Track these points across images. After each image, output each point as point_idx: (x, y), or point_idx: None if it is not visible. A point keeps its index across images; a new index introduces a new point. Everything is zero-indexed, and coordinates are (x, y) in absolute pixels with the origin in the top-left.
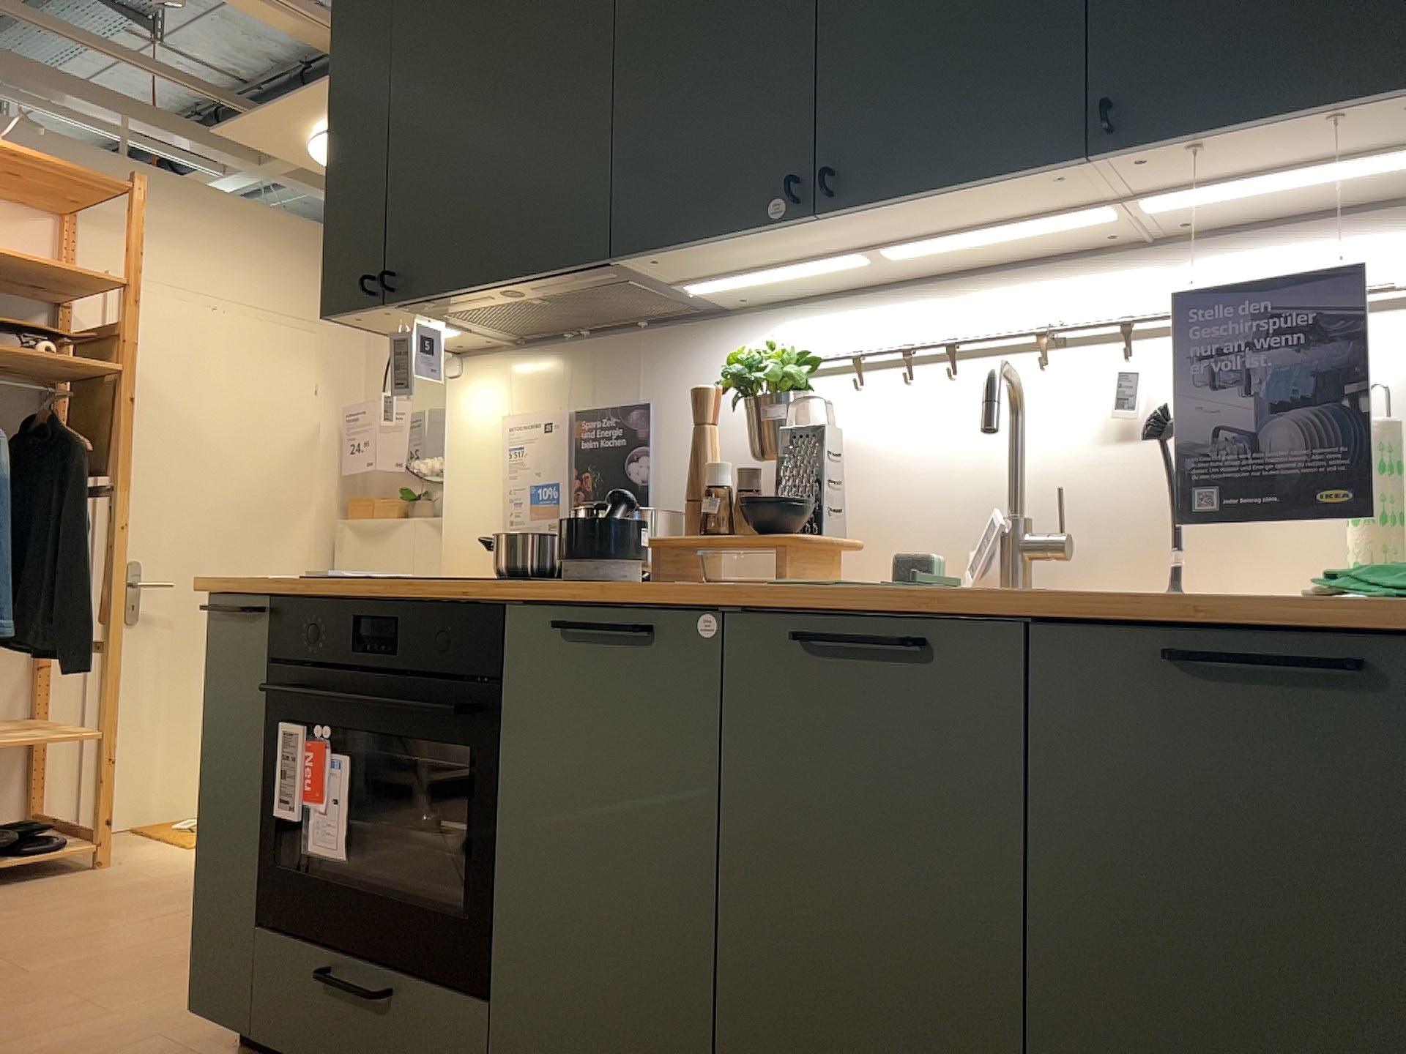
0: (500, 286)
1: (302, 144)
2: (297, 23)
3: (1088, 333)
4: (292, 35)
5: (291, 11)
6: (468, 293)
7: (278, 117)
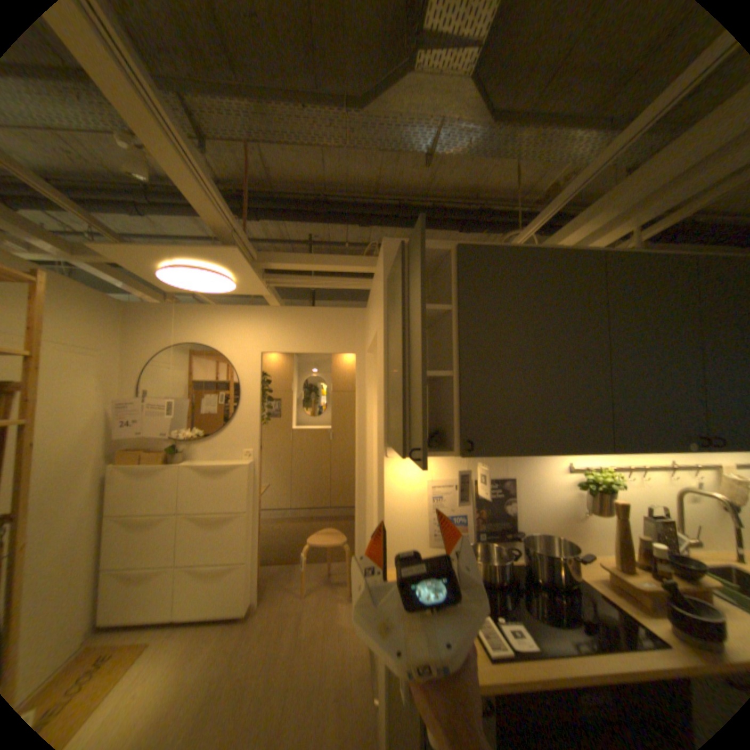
0: (539, 454)
1: (152, 264)
2: (217, 212)
3: (683, 466)
4: (204, 215)
5: (218, 205)
6: (515, 455)
7: (155, 251)
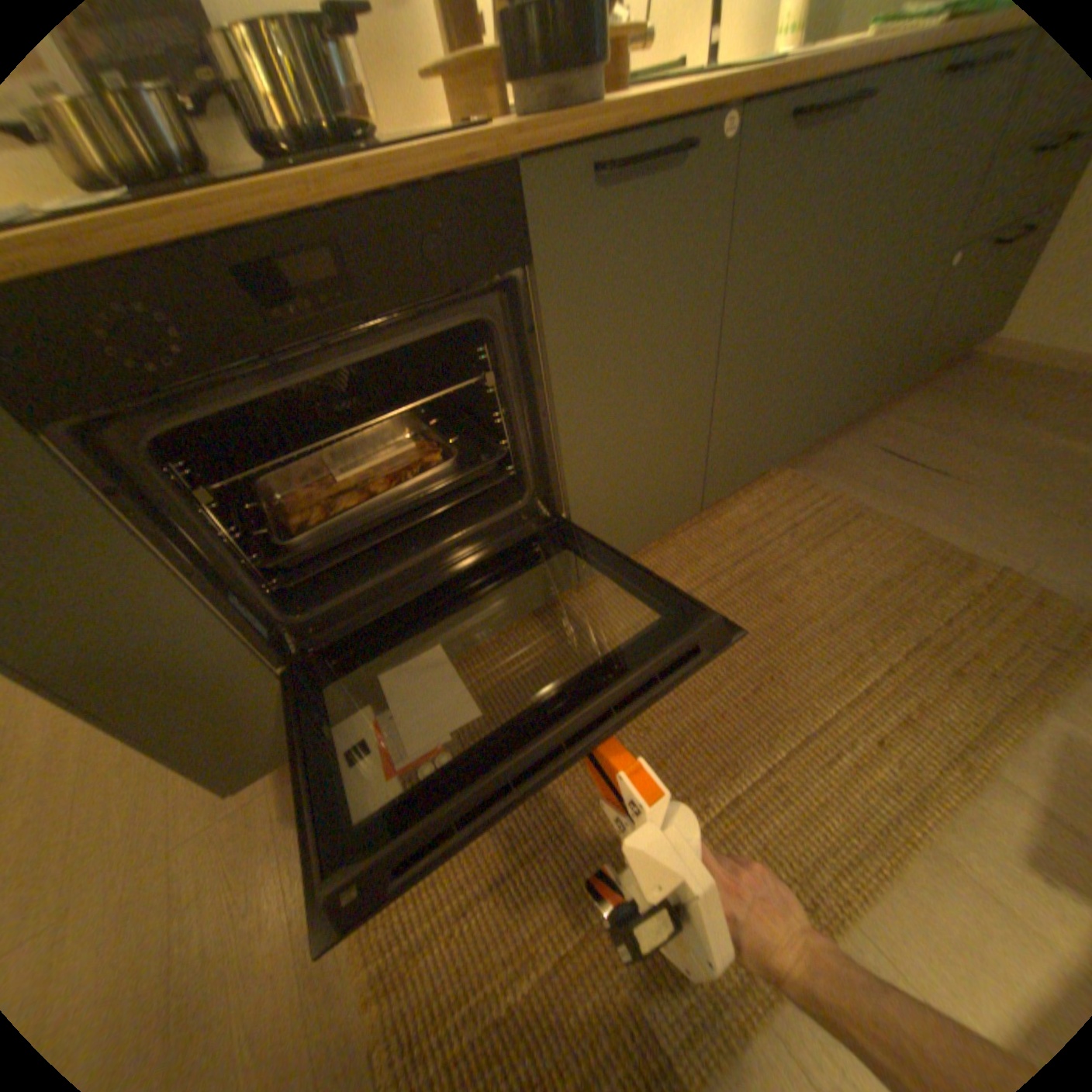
0: None
1: None
2: None
3: None
4: None
5: None
6: None
7: None
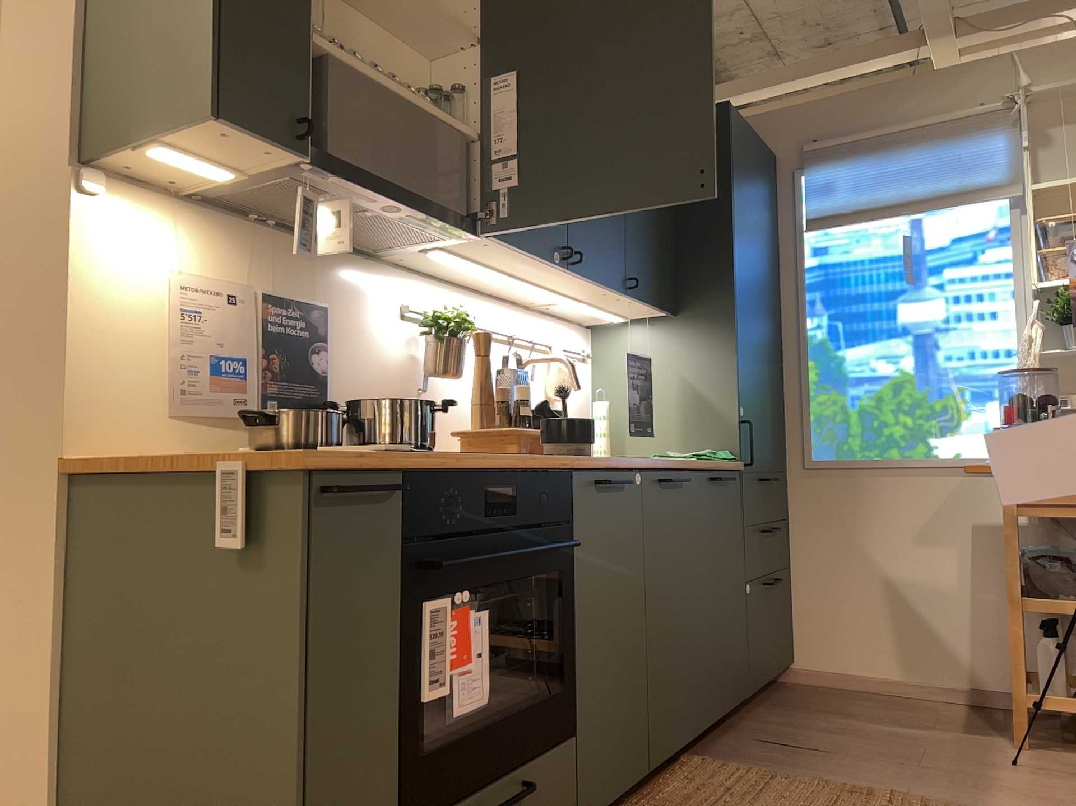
0: (409, 205)
1: None
2: None
3: (519, 341)
4: None
5: None
6: (379, 194)
7: None
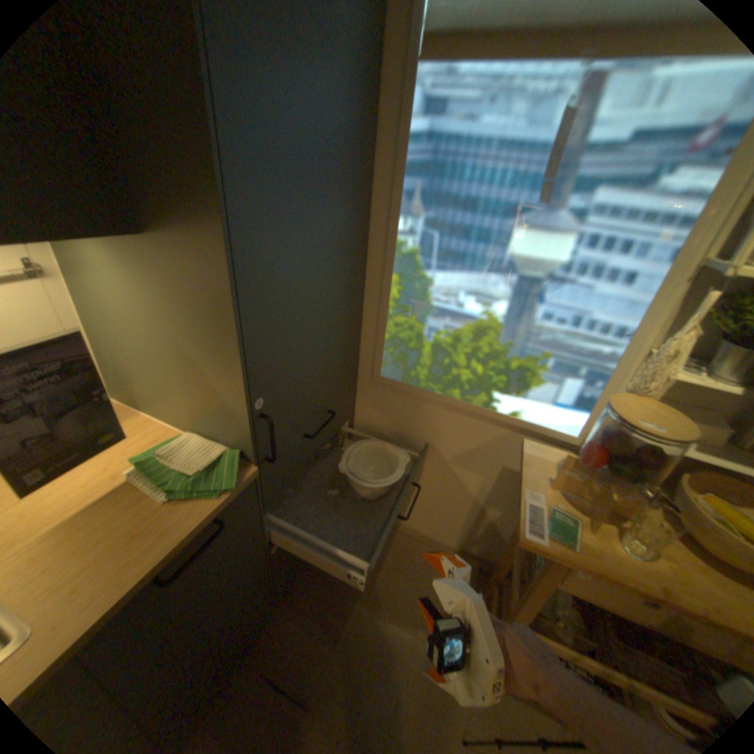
0: None
1: None
2: None
3: None
4: None
5: None
6: None
7: None
